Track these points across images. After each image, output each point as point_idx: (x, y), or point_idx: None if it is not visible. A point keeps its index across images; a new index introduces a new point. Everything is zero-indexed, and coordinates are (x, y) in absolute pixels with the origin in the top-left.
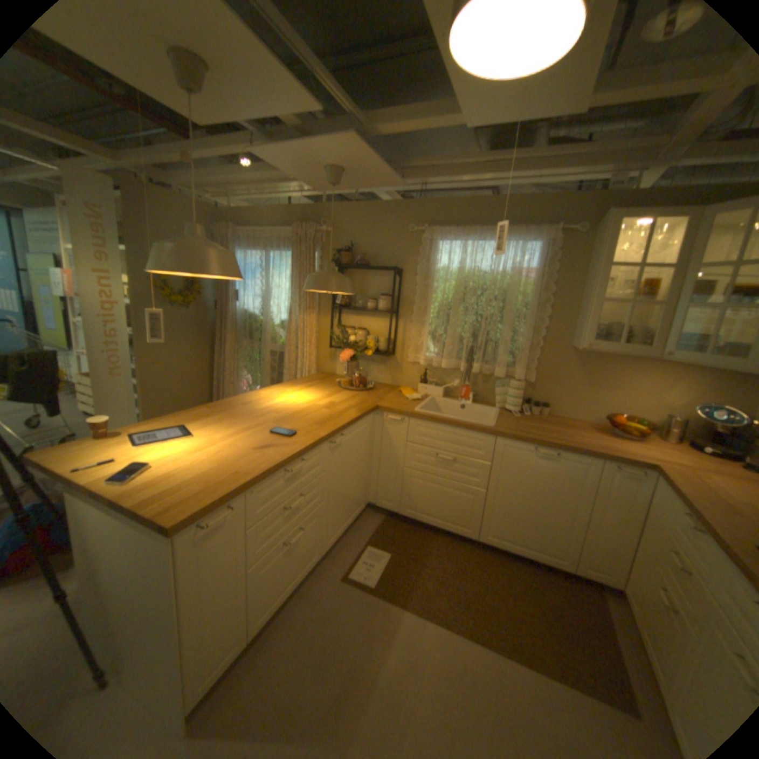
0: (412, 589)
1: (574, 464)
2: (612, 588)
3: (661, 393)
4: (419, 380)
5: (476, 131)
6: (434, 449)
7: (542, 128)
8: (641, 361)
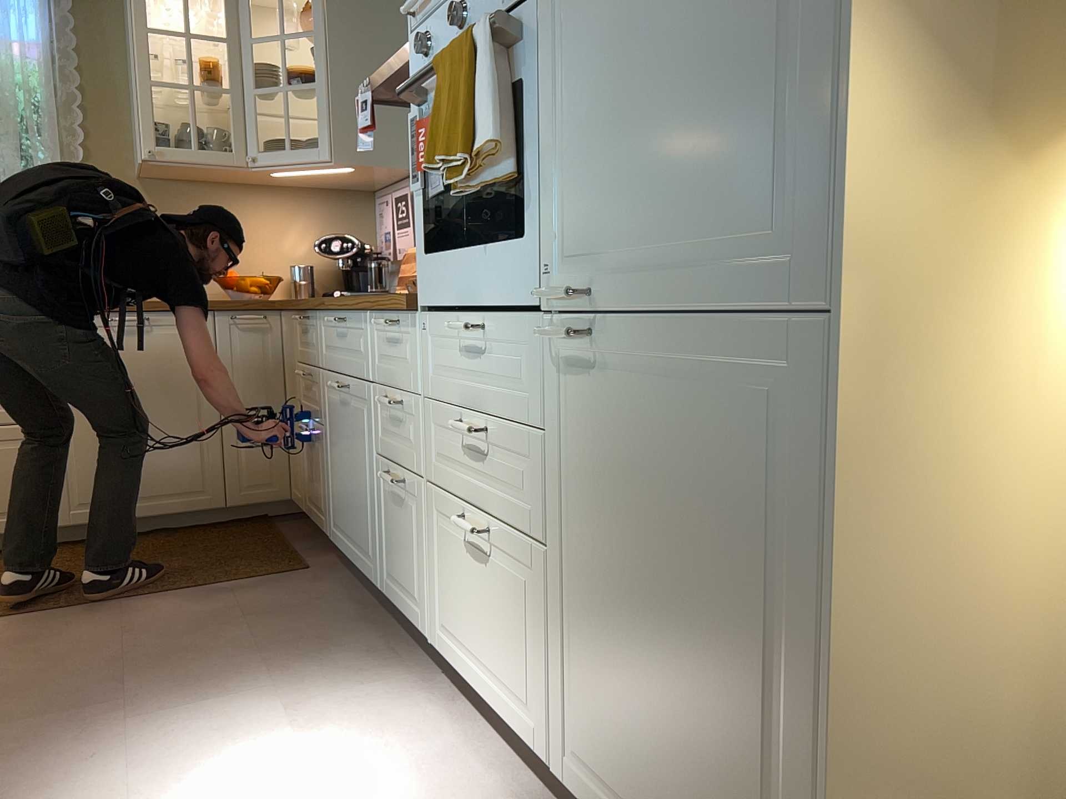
0: None
1: (172, 329)
2: (274, 500)
3: (274, 239)
4: None
5: None
6: None
7: None
8: (238, 194)
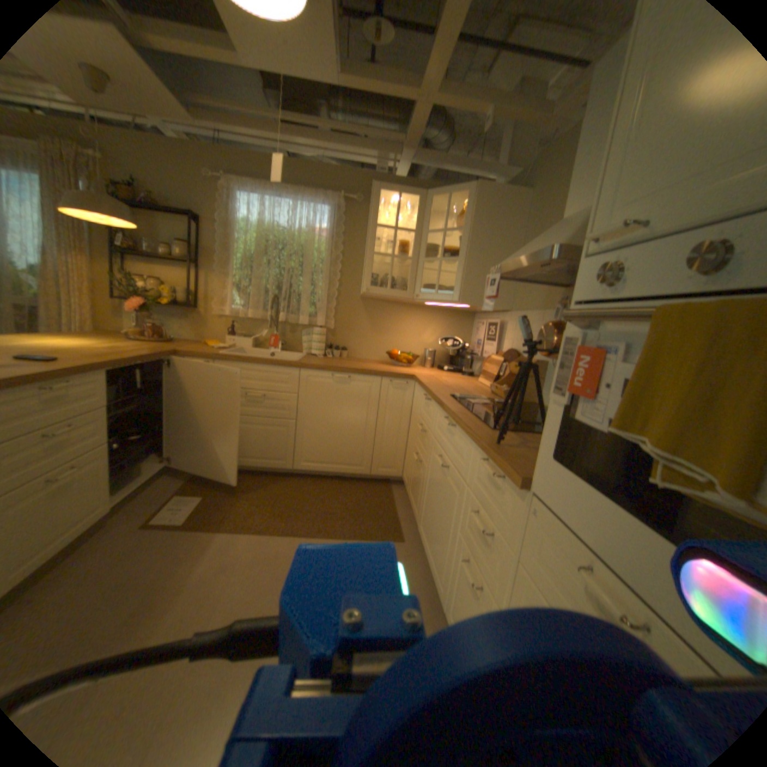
0: (224, 516)
1: (360, 383)
2: (393, 476)
3: (419, 334)
4: (227, 333)
5: (265, 91)
6: (243, 389)
7: (322, 106)
8: (405, 310)
